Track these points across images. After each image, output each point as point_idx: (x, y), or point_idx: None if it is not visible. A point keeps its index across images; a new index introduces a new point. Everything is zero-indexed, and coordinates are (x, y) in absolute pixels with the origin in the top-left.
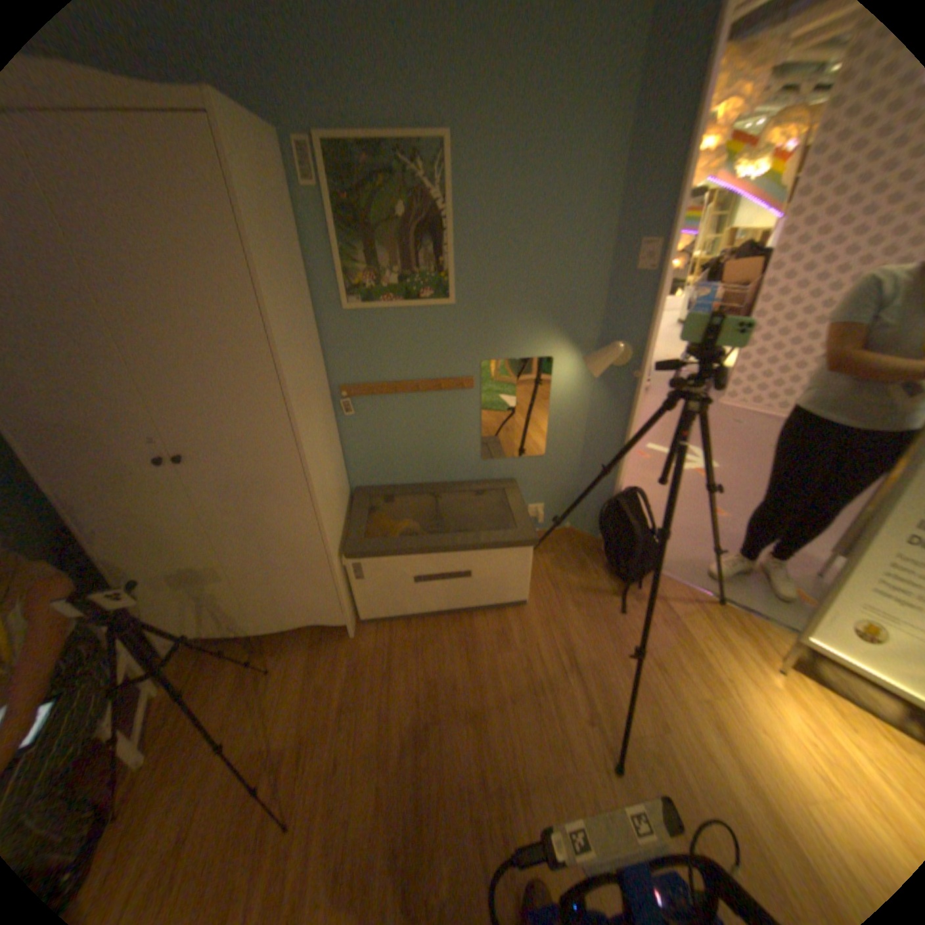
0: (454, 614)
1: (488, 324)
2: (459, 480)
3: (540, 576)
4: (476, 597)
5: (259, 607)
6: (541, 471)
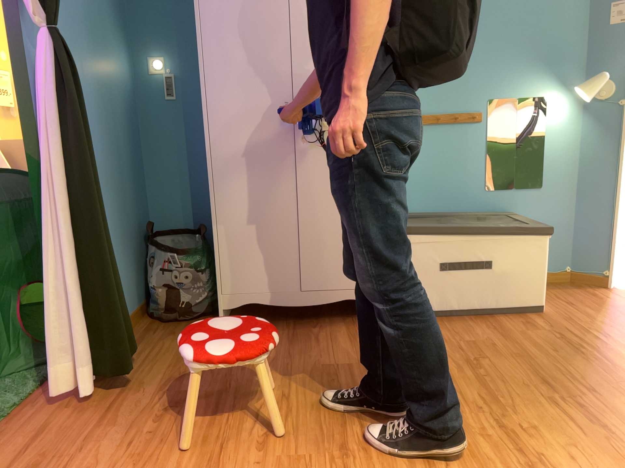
0: (473, 312)
1: (494, 69)
2: (464, 209)
3: (550, 299)
4: (495, 292)
5: (304, 281)
6: (539, 205)
